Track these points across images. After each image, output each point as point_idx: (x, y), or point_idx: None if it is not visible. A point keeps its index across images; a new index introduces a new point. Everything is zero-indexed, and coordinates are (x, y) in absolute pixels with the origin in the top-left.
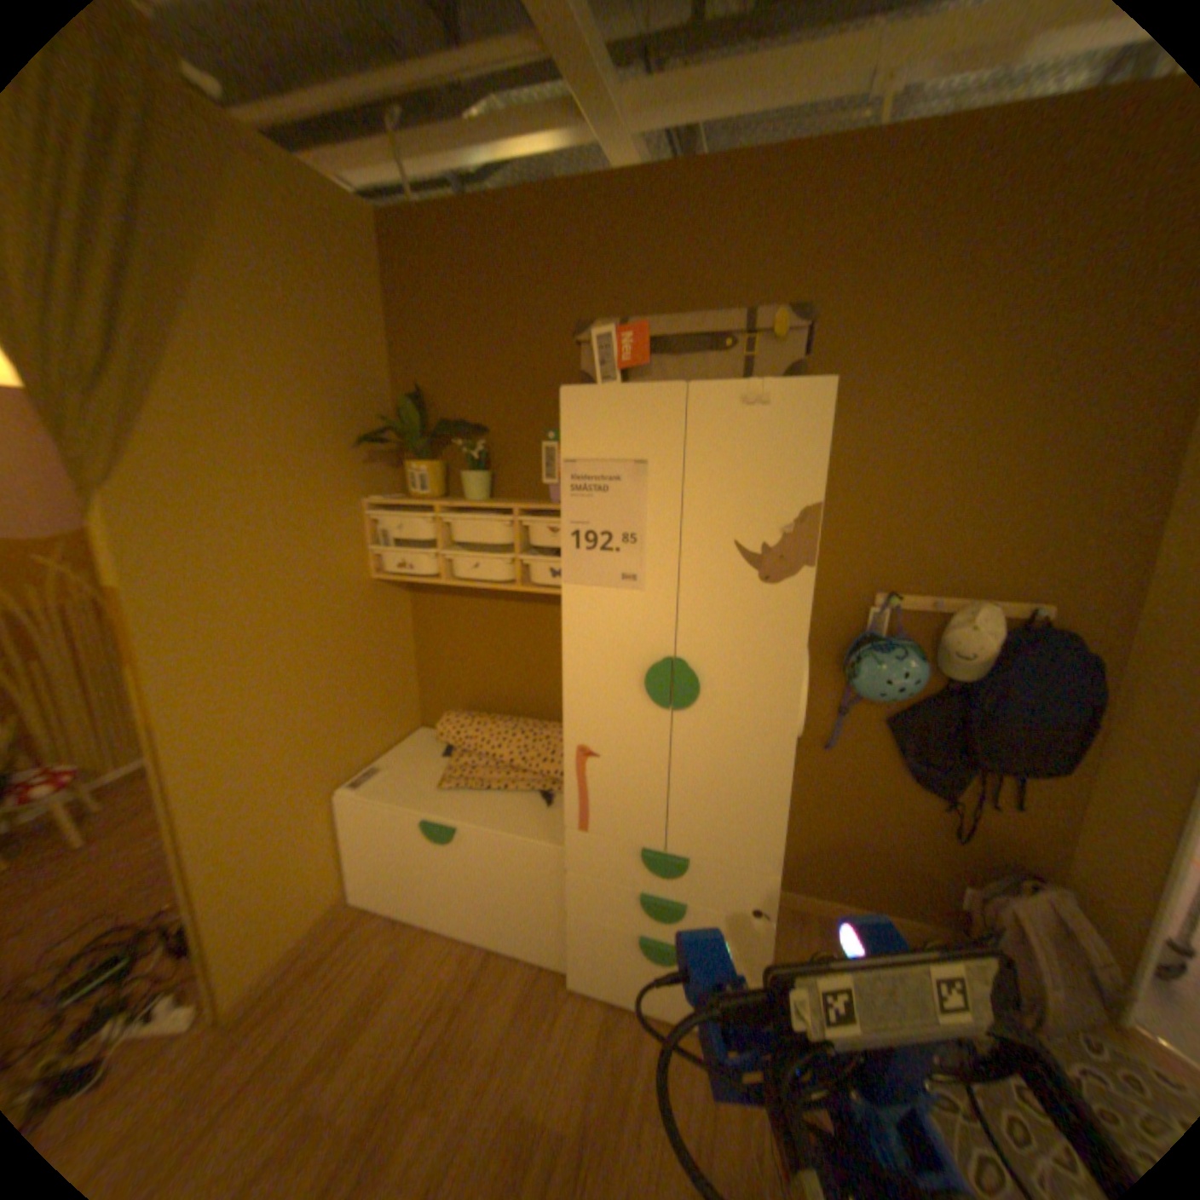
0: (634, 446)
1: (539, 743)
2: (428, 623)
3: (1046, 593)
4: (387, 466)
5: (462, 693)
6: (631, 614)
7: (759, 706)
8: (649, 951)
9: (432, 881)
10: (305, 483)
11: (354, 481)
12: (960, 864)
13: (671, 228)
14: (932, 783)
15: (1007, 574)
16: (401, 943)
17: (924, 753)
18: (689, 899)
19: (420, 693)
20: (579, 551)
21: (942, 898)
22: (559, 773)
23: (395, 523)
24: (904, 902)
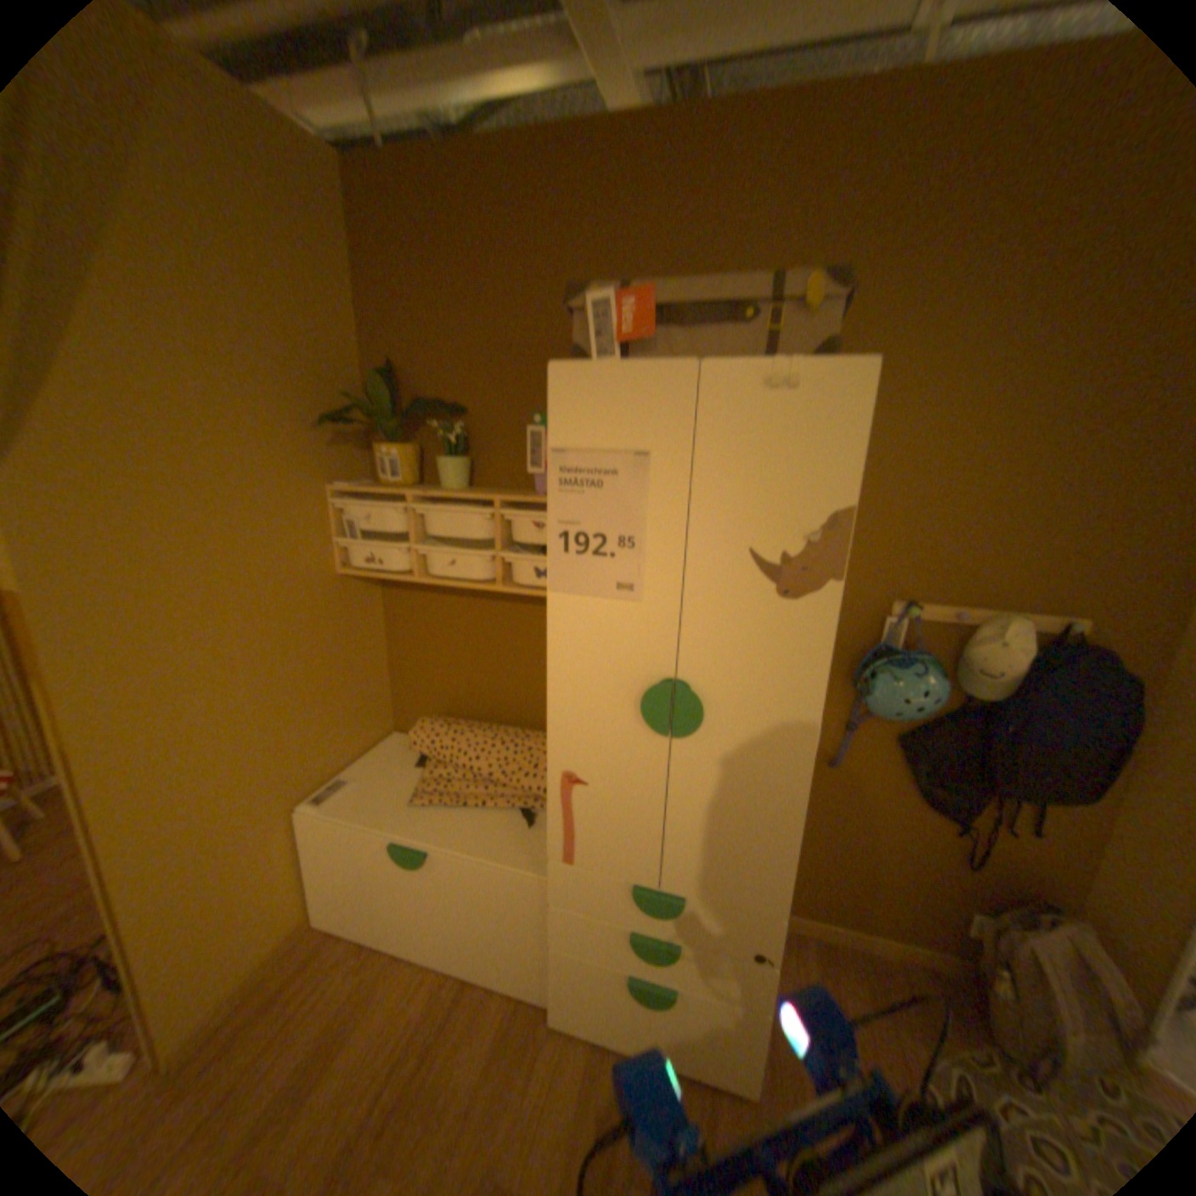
0: (634, 433)
1: (520, 755)
2: (400, 621)
3: (1082, 606)
4: (352, 447)
5: (437, 696)
6: (626, 628)
7: (771, 736)
8: (638, 994)
9: (401, 906)
10: (253, 465)
11: (314, 463)
12: (970, 890)
13: (678, 181)
14: (945, 806)
15: (1039, 584)
16: (366, 973)
17: (937, 774)
18: (684, 940)
19: (391, 695)
20: (567, 554)
21: (948, 924)
22: (541, 789)
23: (361, 511)
24: (907, 927)
